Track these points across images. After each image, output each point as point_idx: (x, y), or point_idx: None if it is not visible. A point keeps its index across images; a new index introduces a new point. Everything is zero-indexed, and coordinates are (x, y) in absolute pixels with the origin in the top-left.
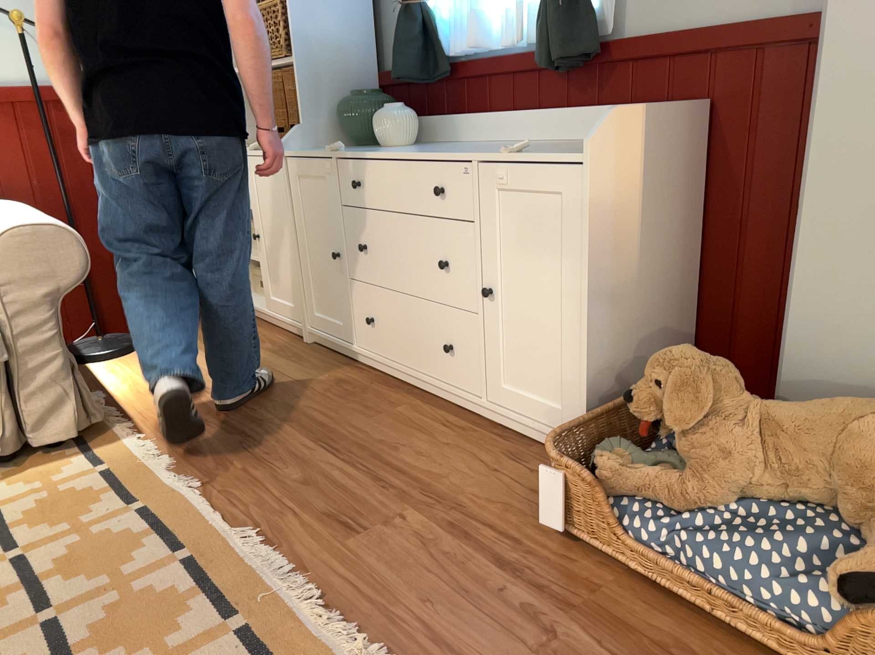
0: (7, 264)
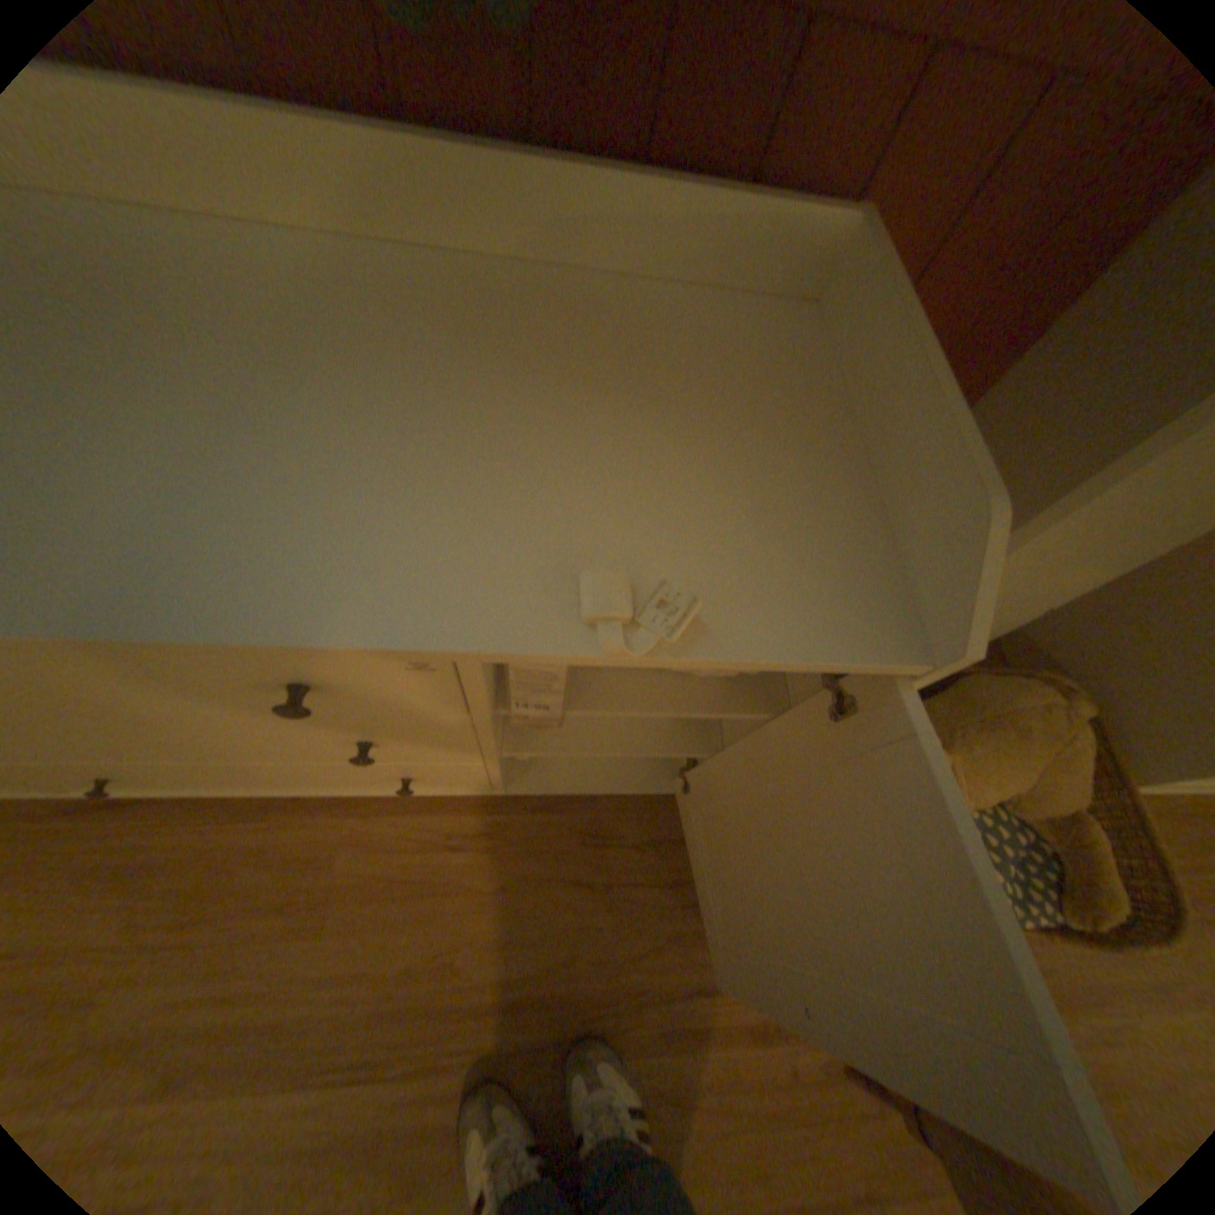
0: None
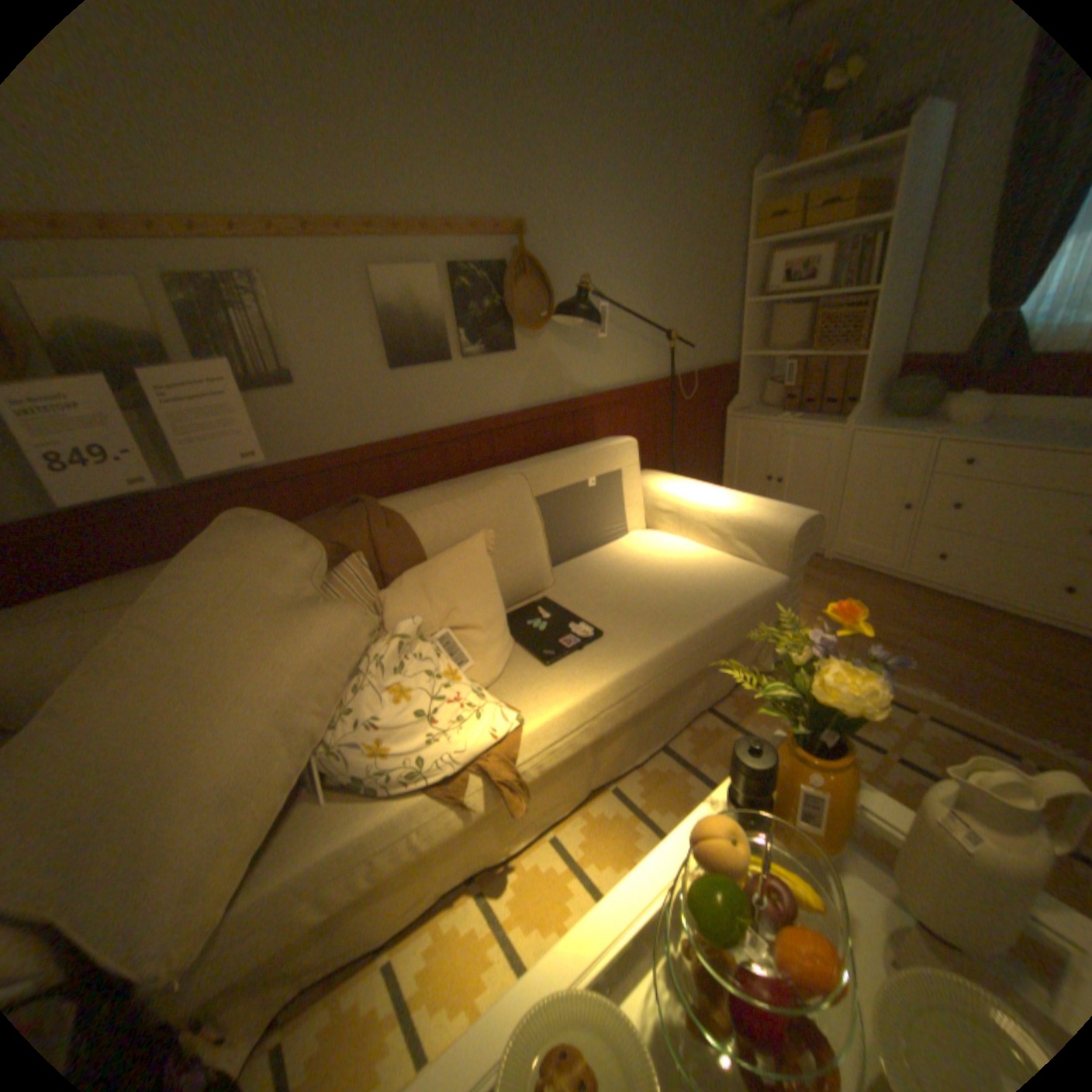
0: (798, 546)
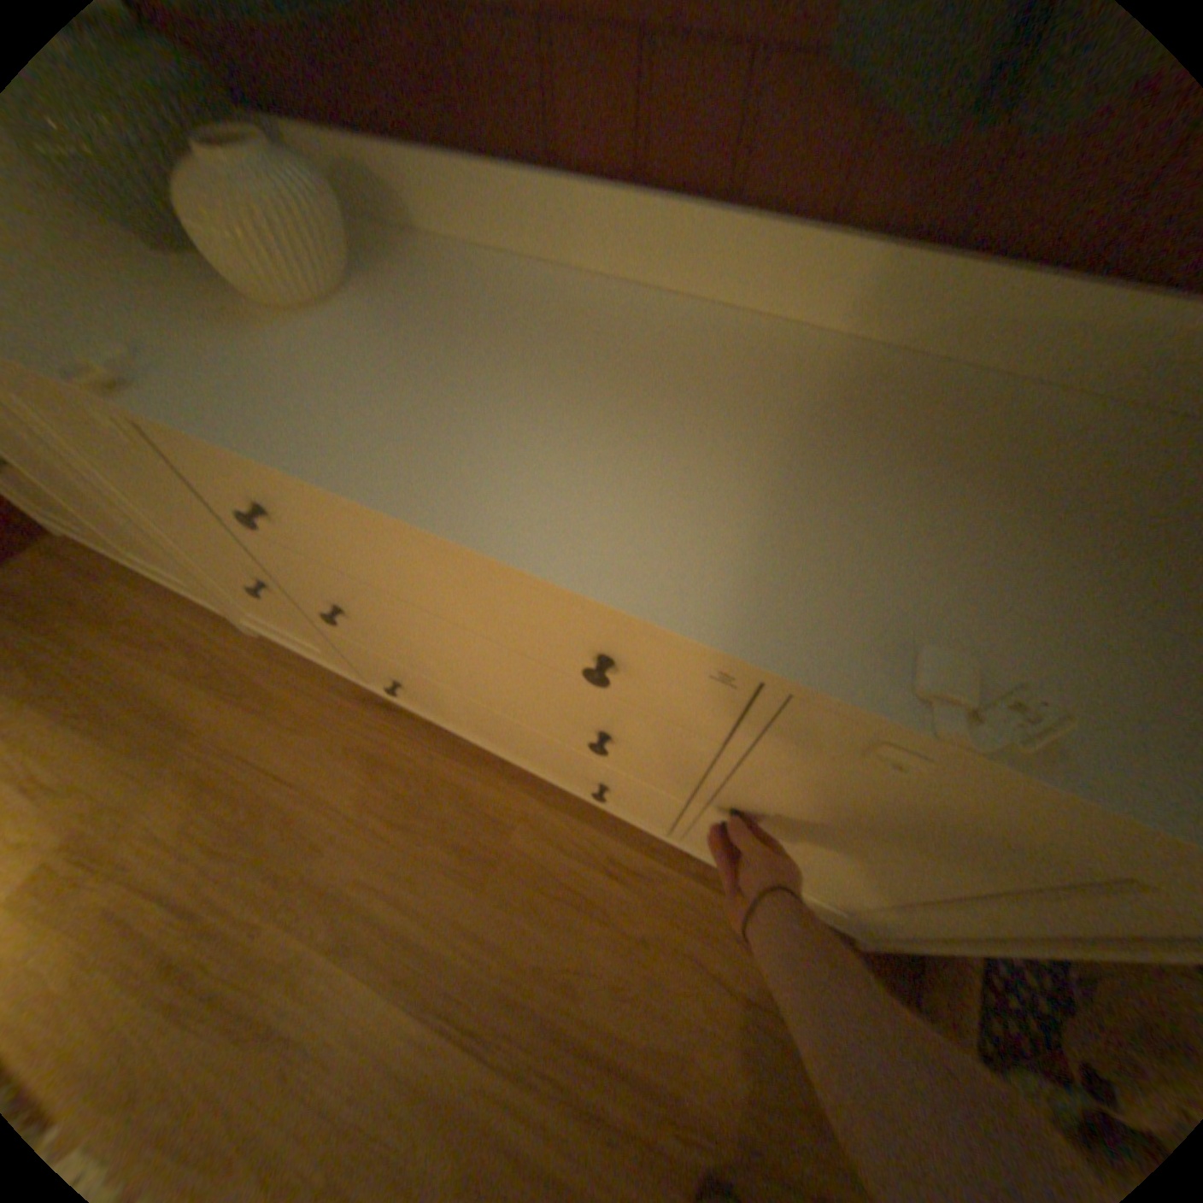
0: None
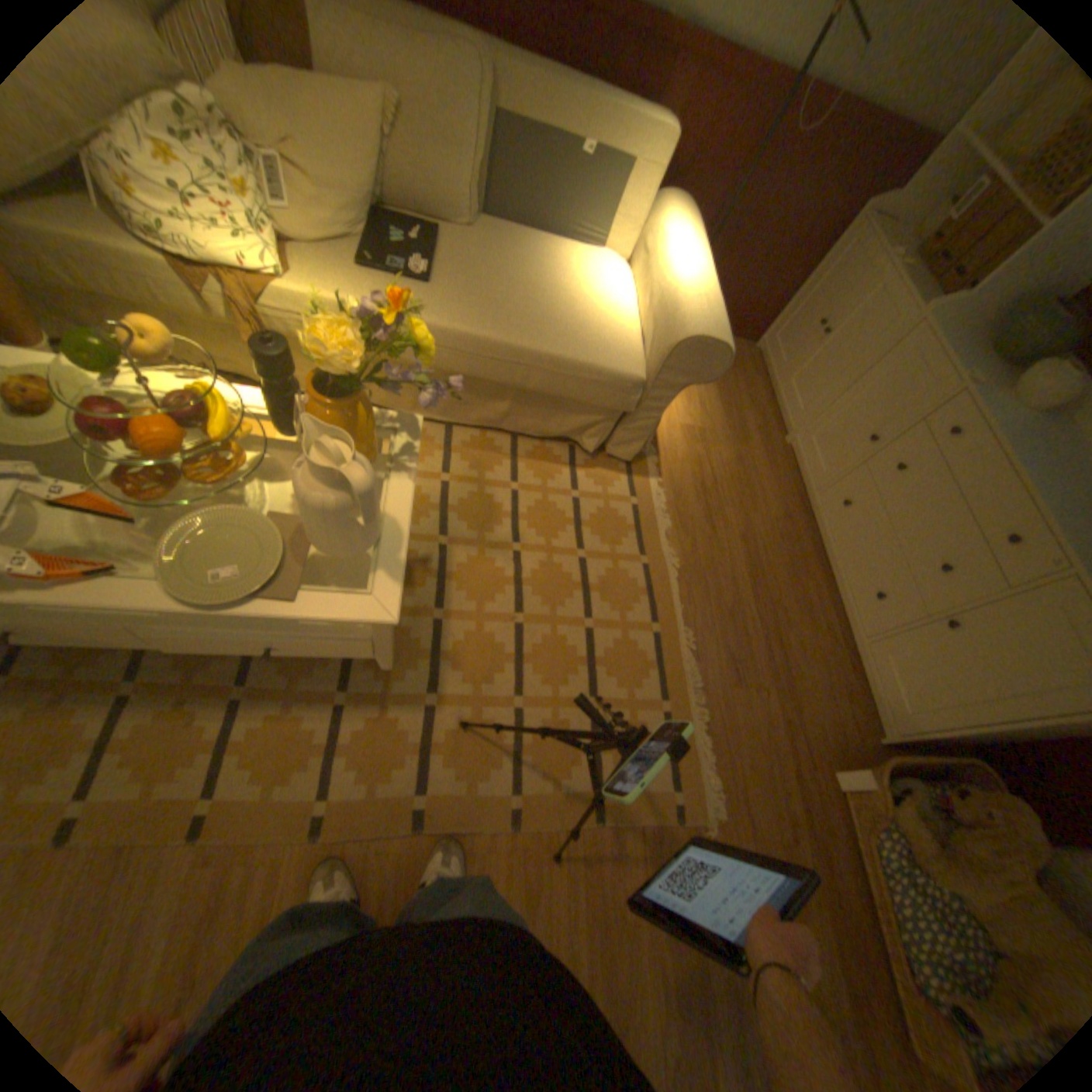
0: (677, 359)
